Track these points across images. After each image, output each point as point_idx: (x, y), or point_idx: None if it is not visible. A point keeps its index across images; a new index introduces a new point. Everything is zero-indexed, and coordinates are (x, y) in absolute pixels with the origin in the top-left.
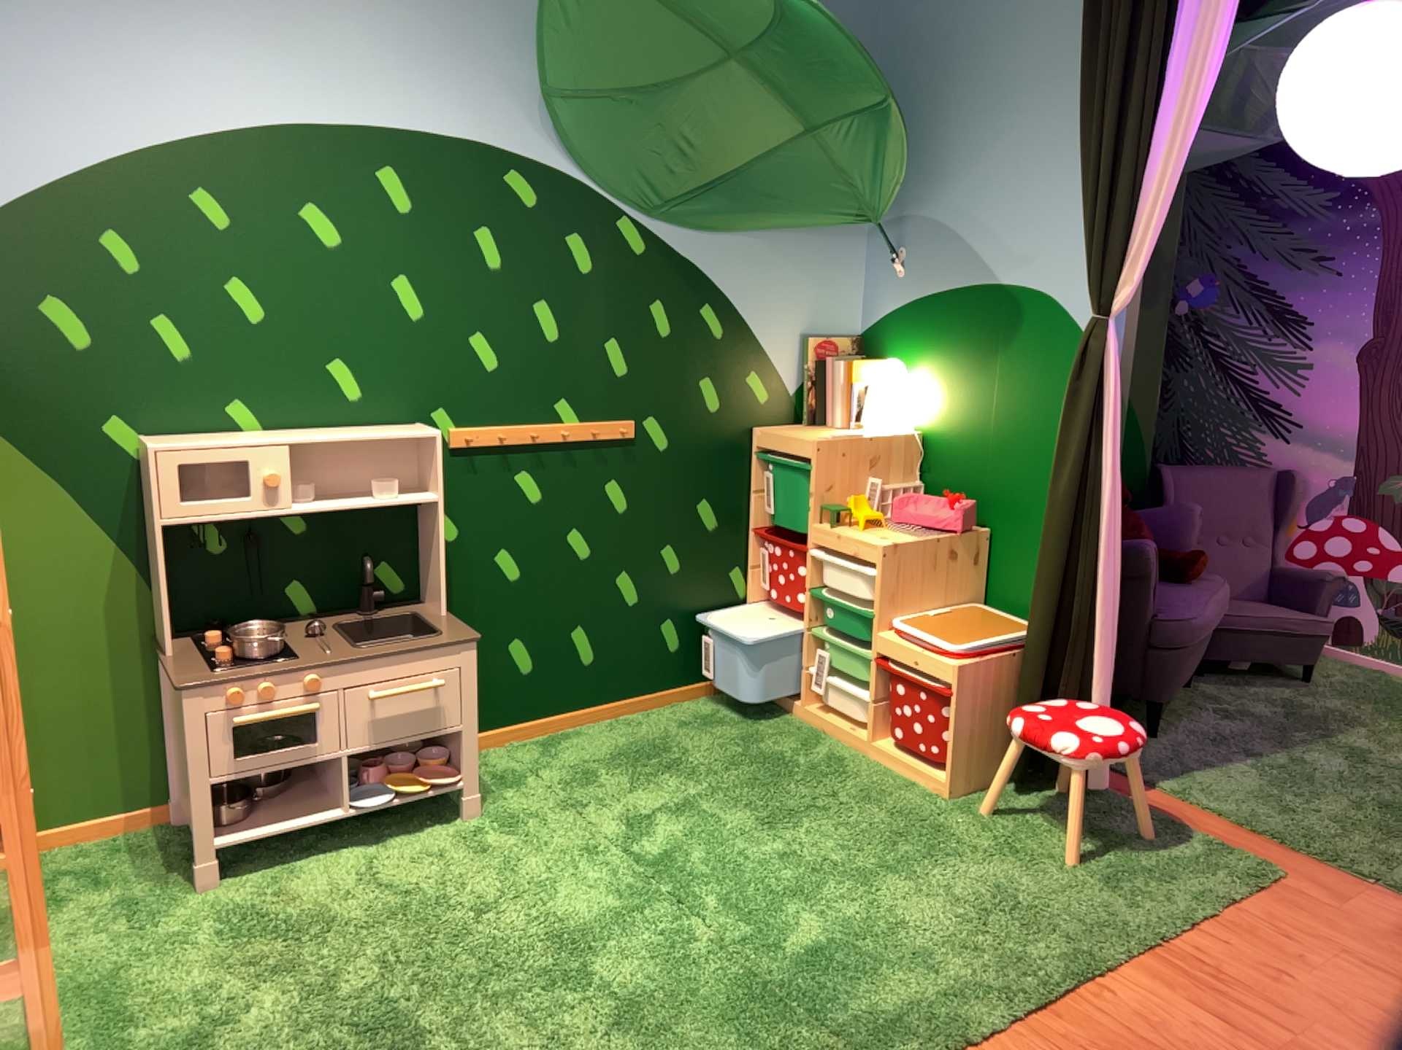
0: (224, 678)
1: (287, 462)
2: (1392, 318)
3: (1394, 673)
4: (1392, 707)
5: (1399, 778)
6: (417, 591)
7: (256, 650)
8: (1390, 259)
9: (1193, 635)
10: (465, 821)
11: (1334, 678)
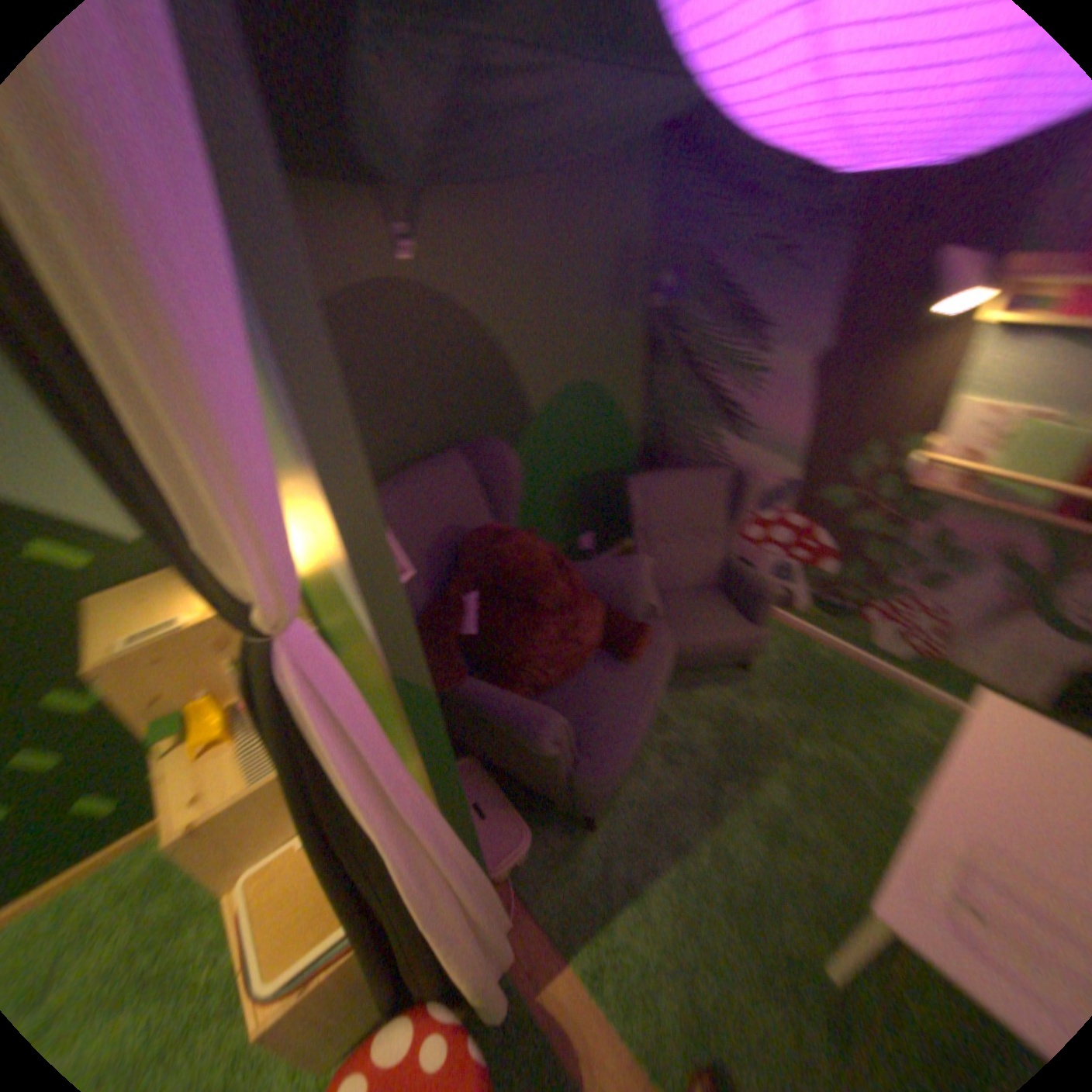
0: None
1: None
2: (860, 321)
3: (819, 638)
4: (815, 711)
5: (816, 887)
6: None
7: None
8: (868, 248)
9: (618, 782)
10: None
11: (770, 660)
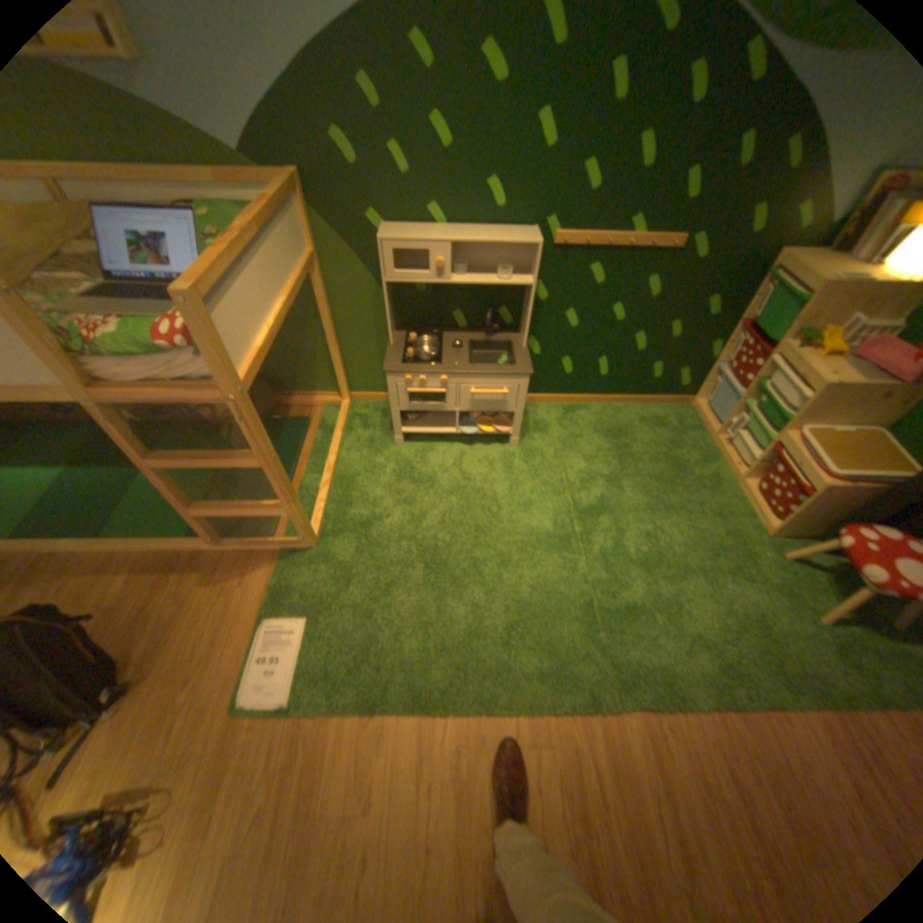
0: (403, 372)
1: (456, 247)
2: None
3: None
4: None
5: None
6: (519, 326)
7: (427, 352)
8: None
9: None
10: (509, 447)
11: None
